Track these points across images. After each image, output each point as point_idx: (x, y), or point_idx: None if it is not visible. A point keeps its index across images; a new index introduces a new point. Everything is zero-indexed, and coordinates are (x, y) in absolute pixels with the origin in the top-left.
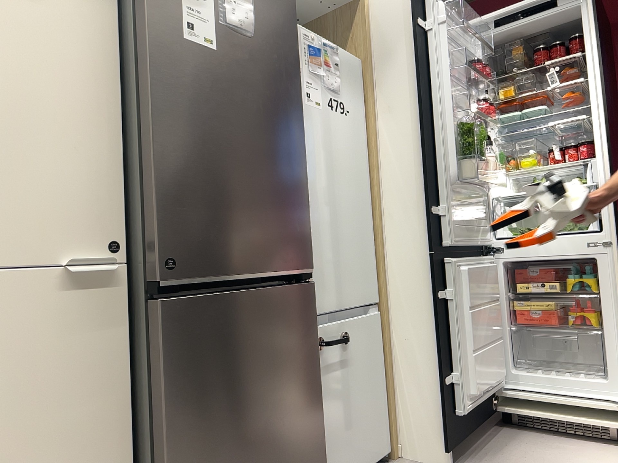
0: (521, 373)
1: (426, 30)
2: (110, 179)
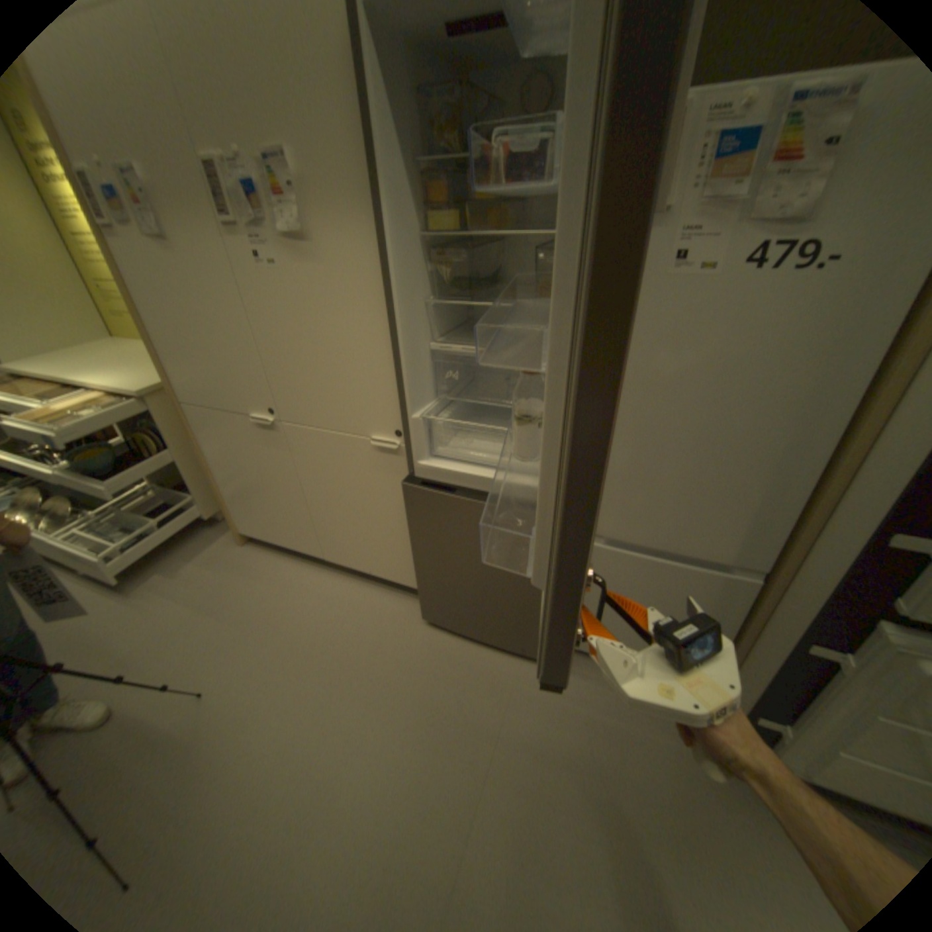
0: None
1: None
2: (392, 388)
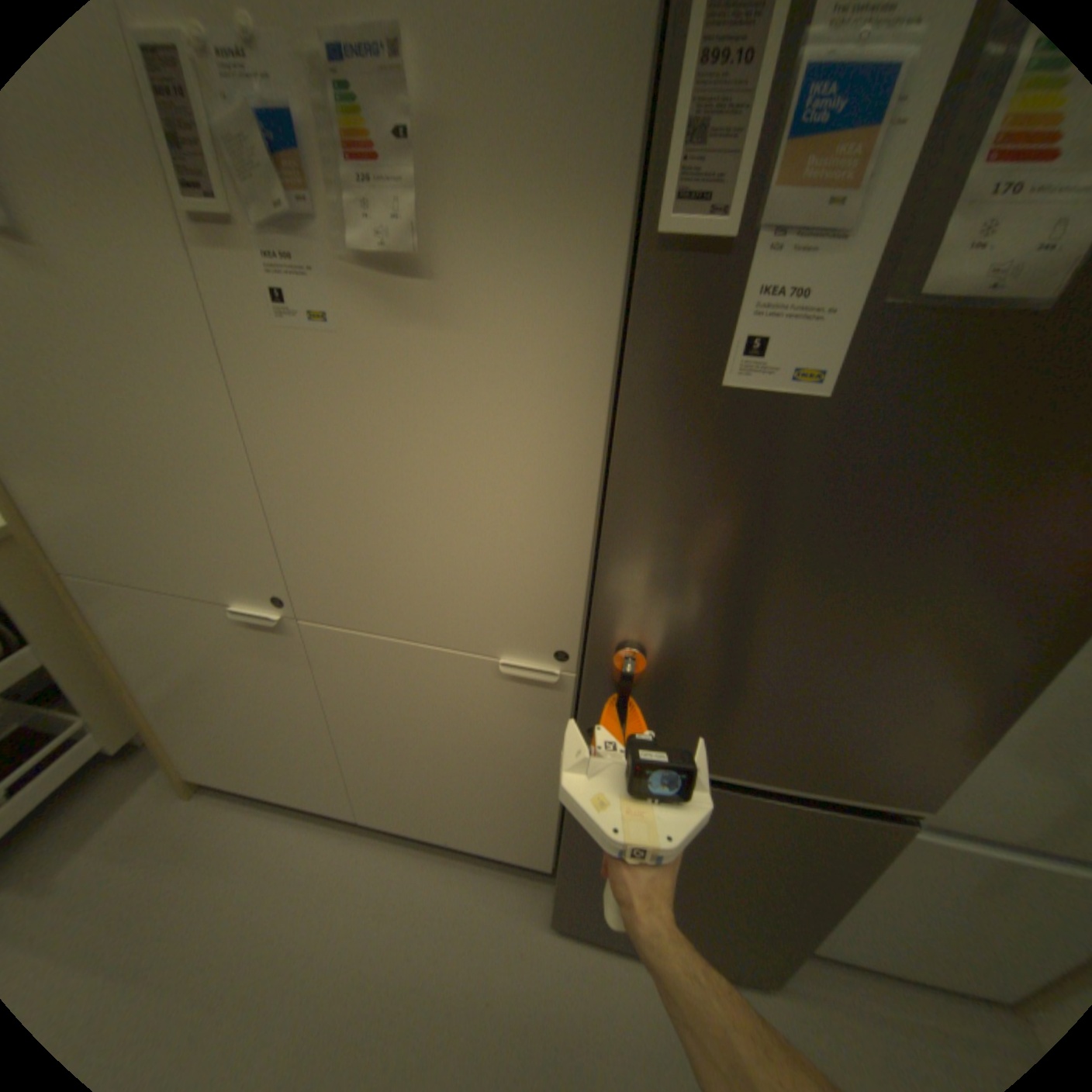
0: None
1: None
2: (569, 581)
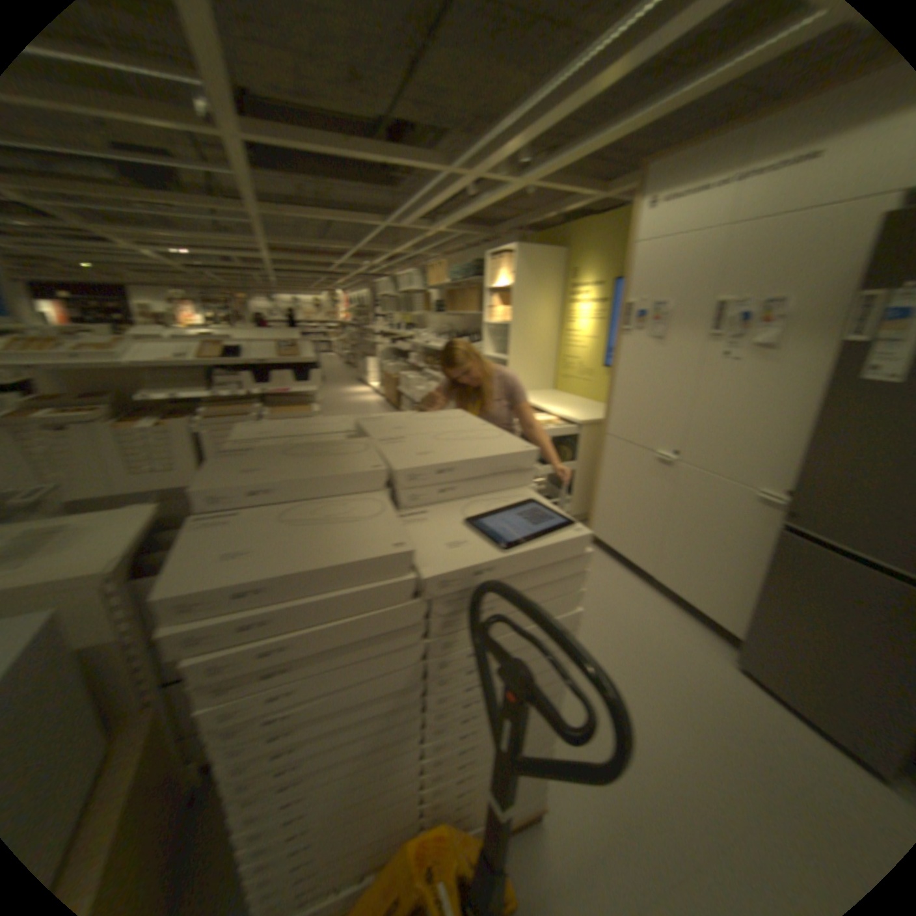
0: None
1: None
2: (803, 458)
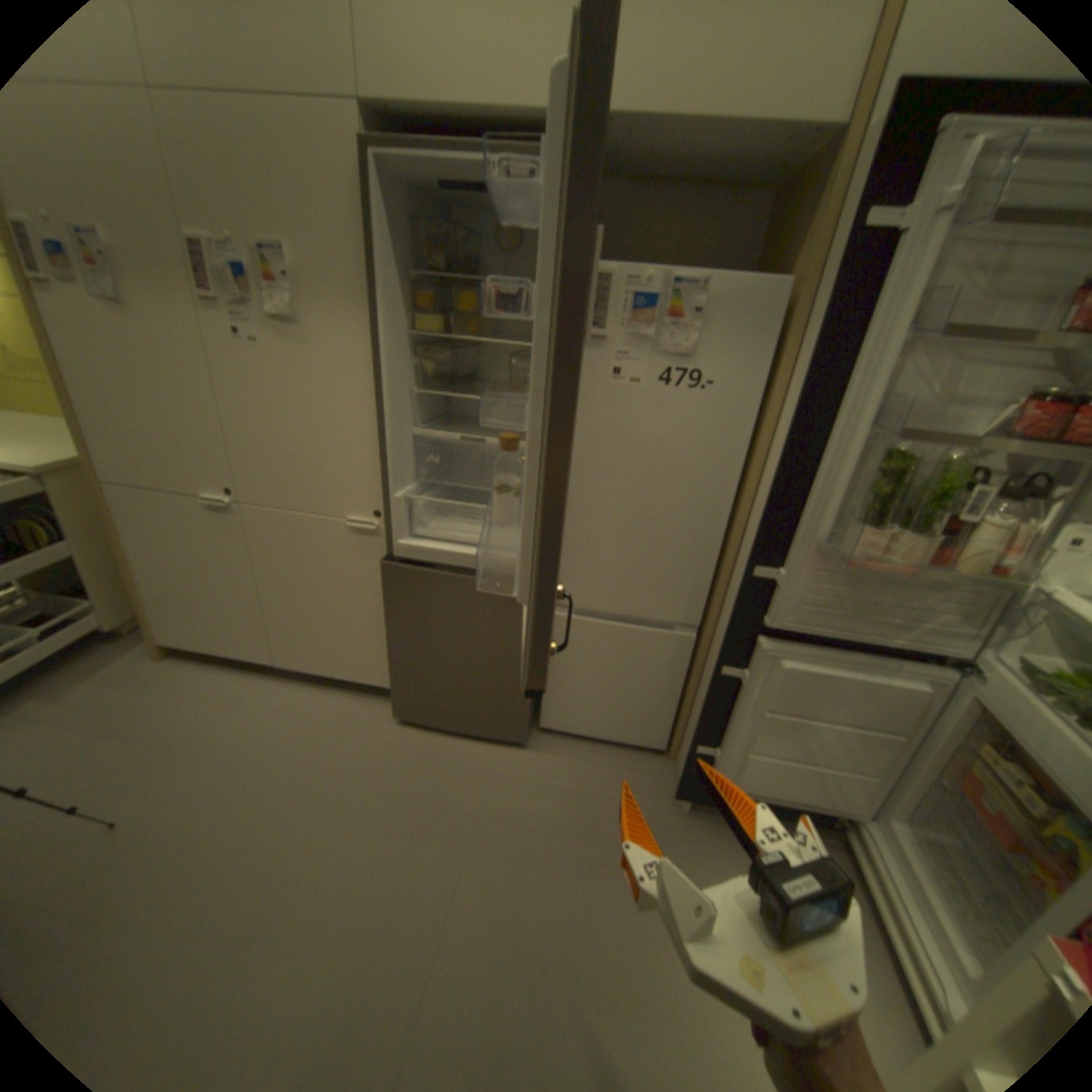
0: (903, 837)
1: (896, 231)
2: (375, 469)
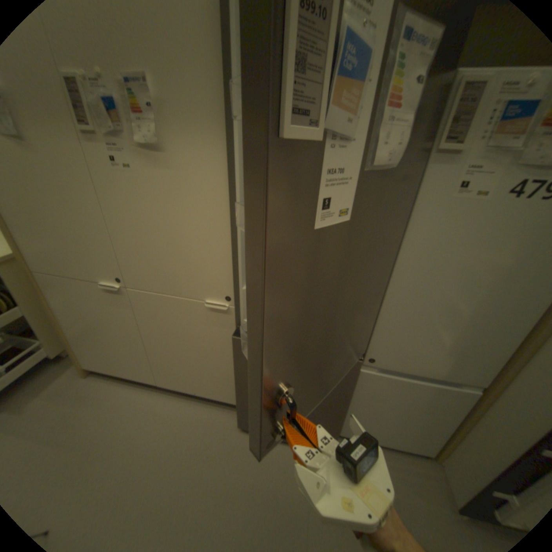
0: None
1: None
2: (226, 266)
